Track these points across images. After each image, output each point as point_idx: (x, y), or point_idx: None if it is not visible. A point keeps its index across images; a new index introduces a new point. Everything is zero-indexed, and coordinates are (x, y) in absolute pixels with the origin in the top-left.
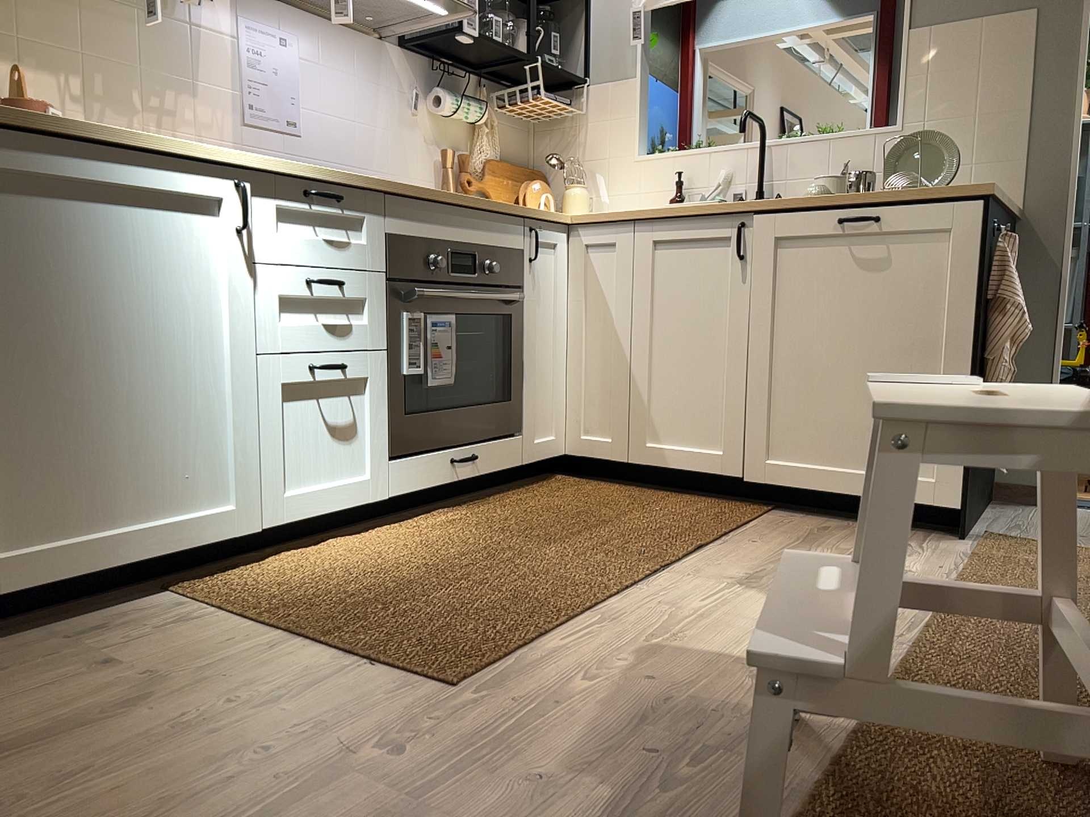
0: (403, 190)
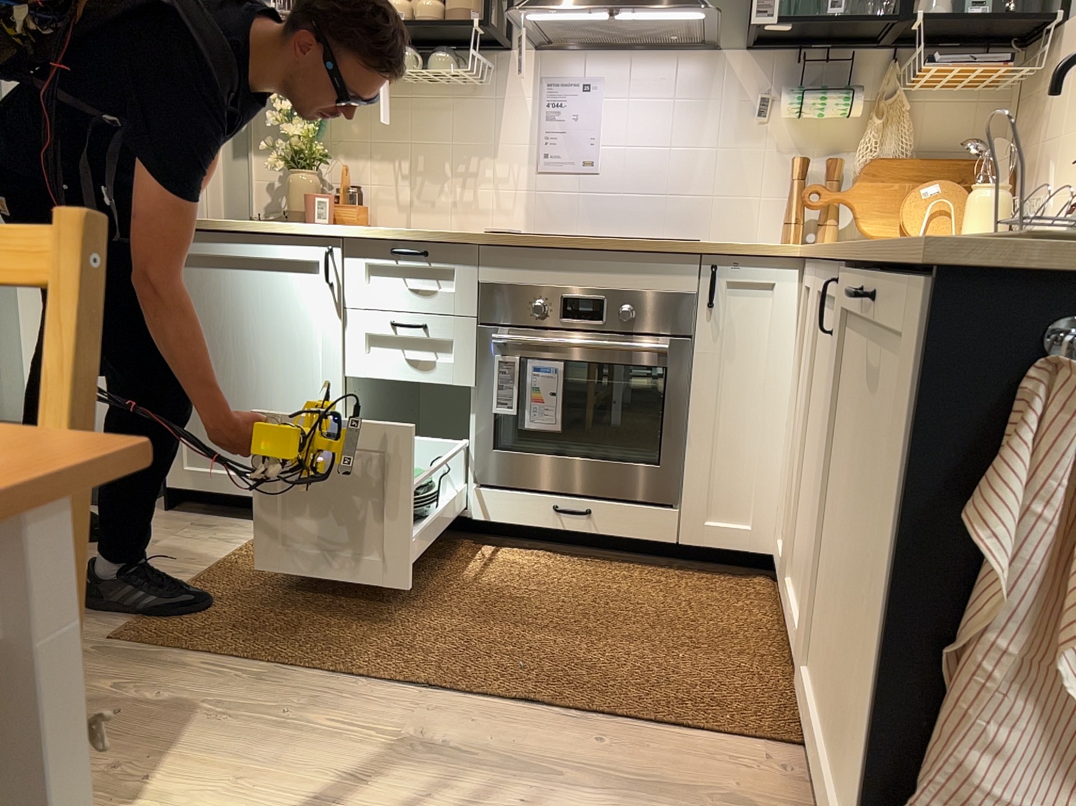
0: (495, 240)
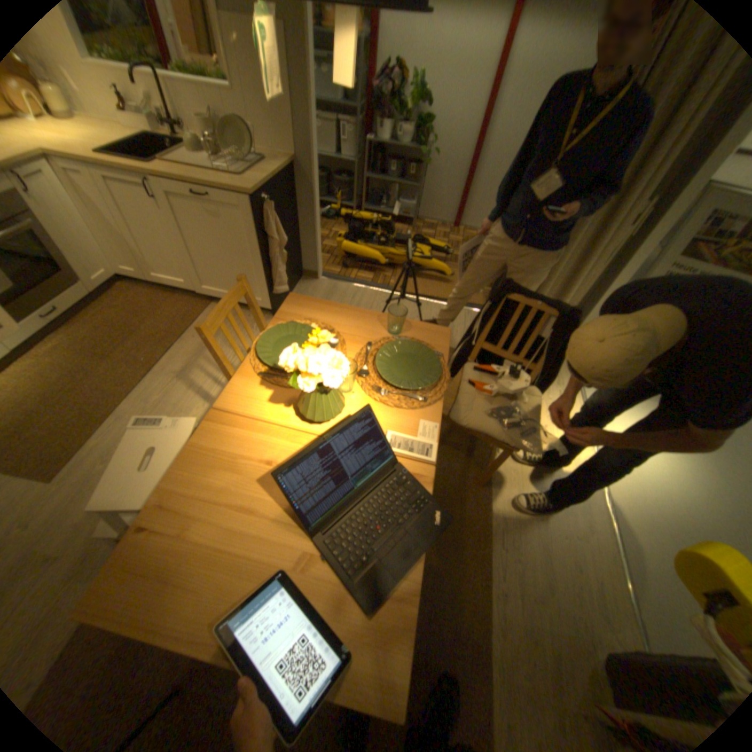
0: None
